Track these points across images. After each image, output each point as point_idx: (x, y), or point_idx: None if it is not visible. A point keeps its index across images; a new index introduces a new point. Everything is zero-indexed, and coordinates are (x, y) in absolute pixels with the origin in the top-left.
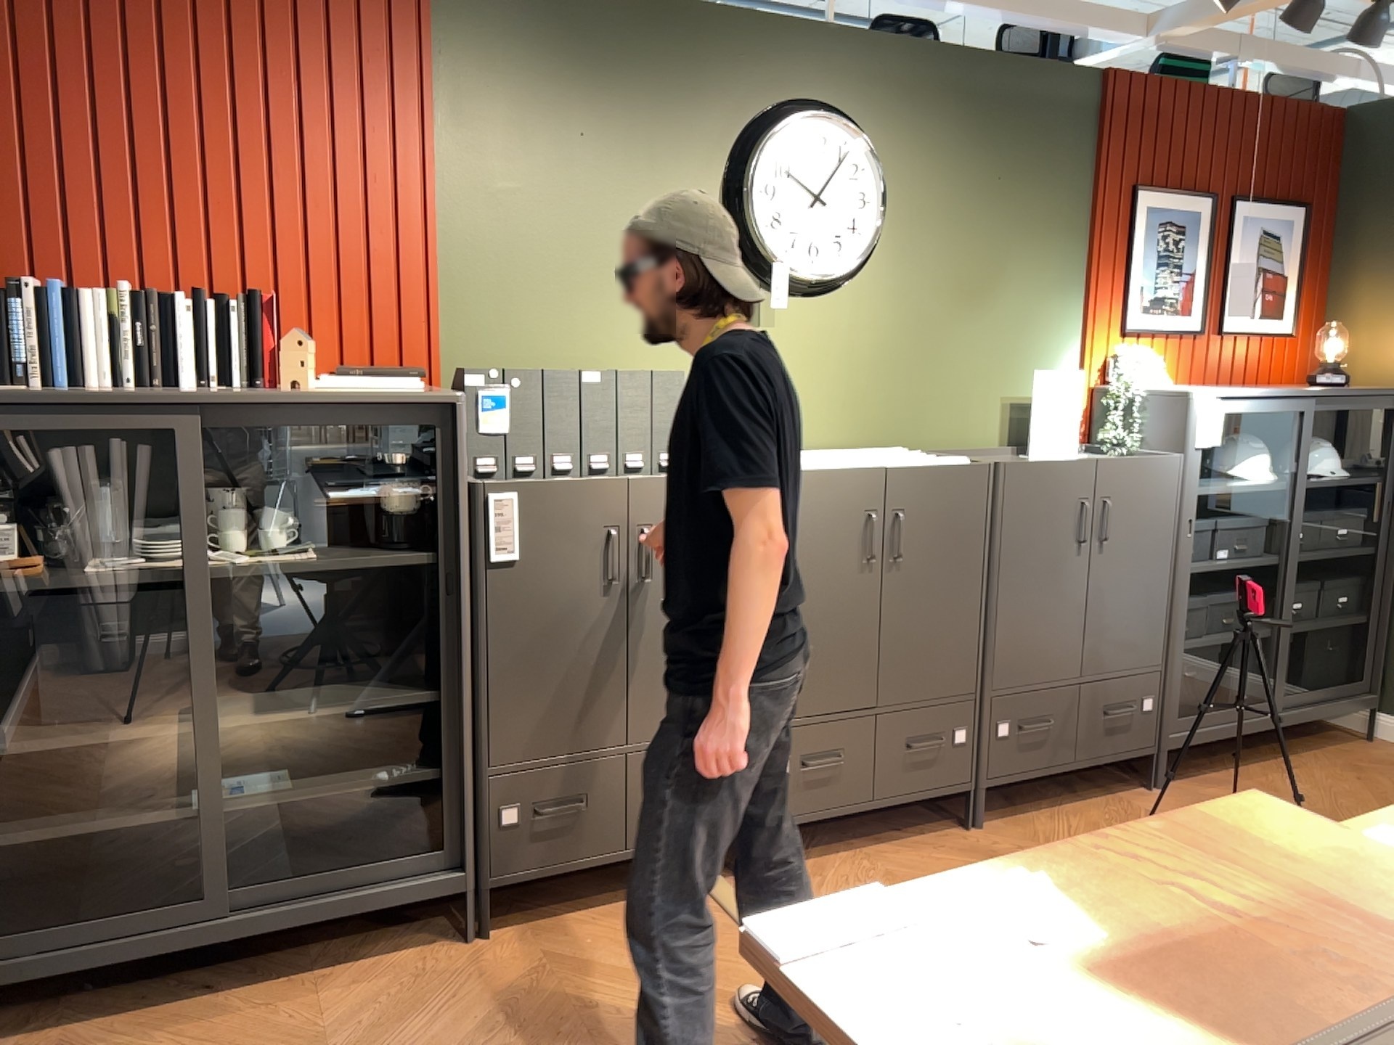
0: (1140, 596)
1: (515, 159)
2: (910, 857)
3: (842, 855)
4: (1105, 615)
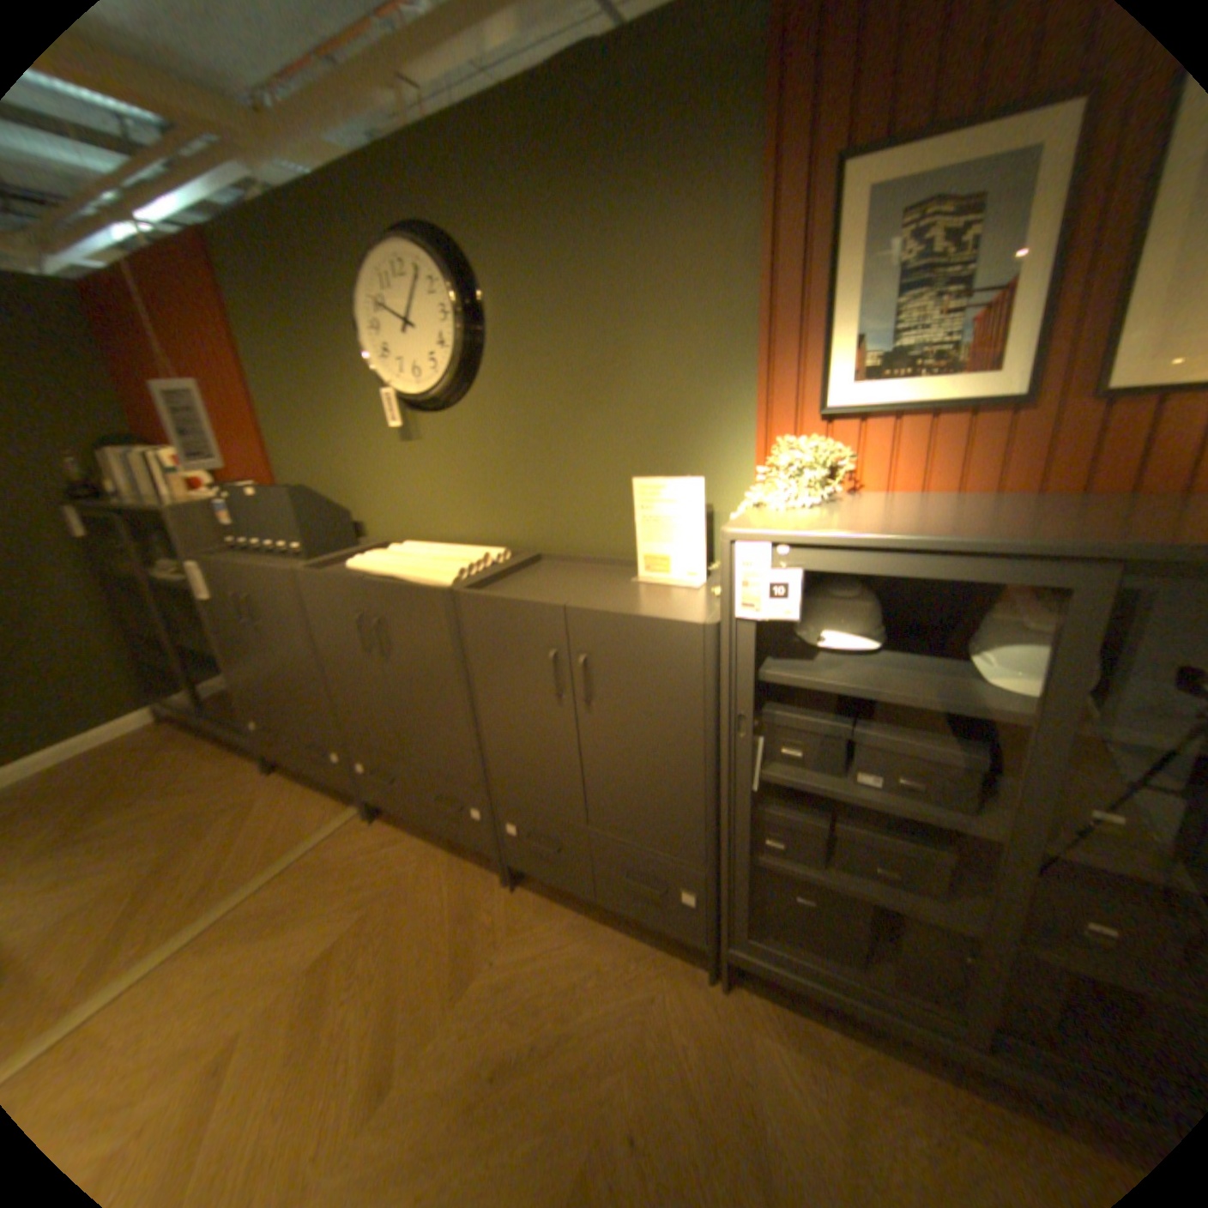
0: (655, 780)
1: (263, 345)
2: (433, 877)
3: (418, 844)
4: (606, 780)
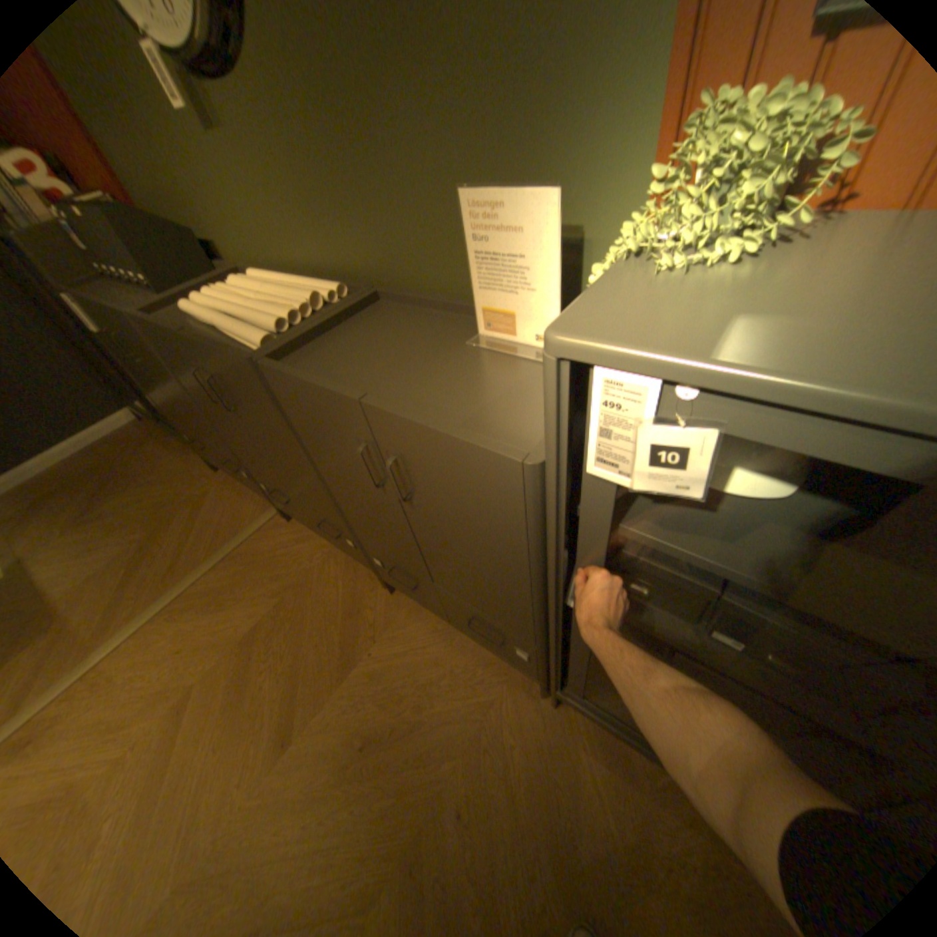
0: (484, 577)
1: None
2: (333, 572)
3: (324, 542)
4: (440, 560)
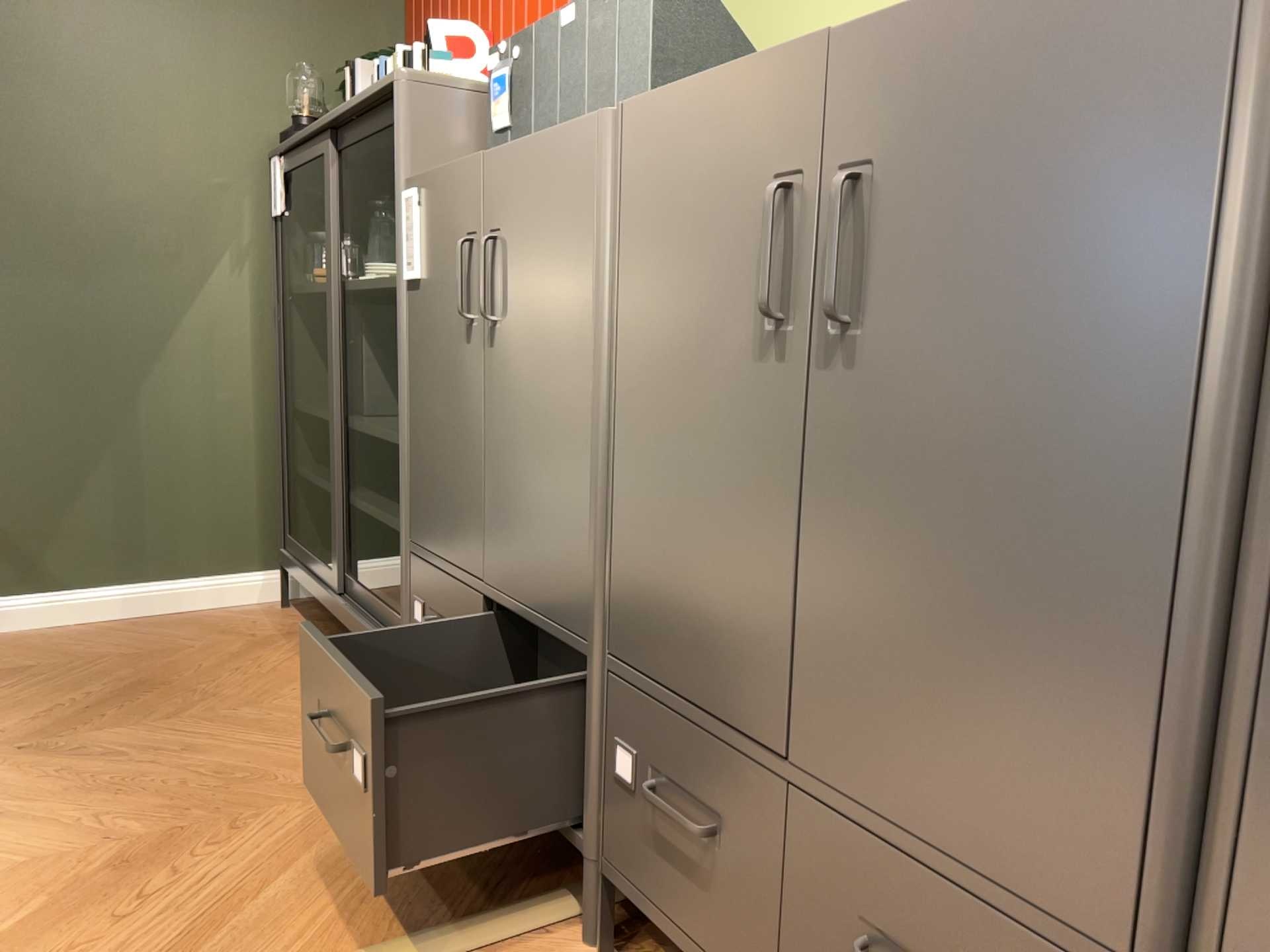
0: None
1: None
2: None
3: None
4: None
